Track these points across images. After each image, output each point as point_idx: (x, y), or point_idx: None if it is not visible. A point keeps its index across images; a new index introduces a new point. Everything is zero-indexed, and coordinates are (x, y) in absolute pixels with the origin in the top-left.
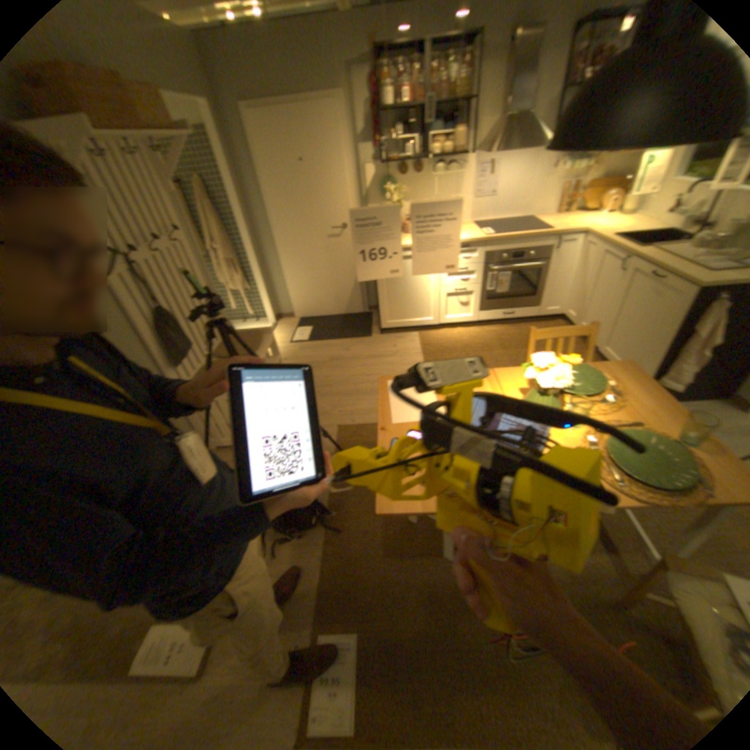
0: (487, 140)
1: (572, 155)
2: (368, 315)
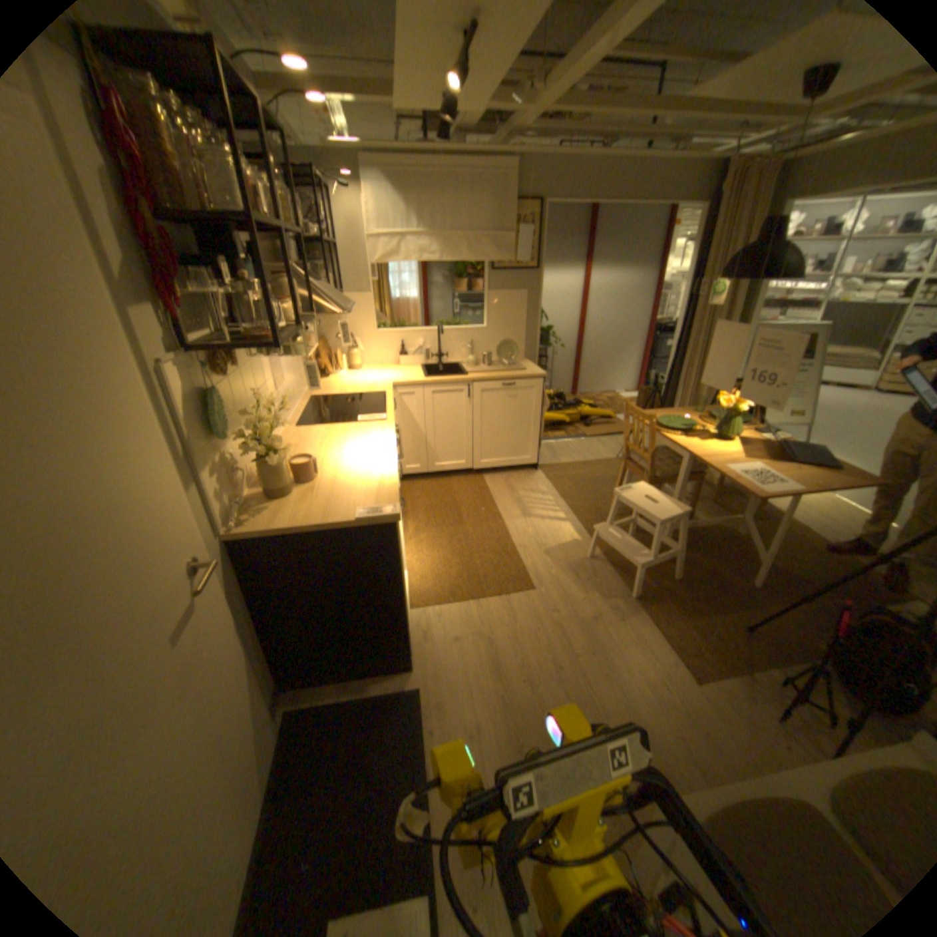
0: None
1: None
2: (296, 724)
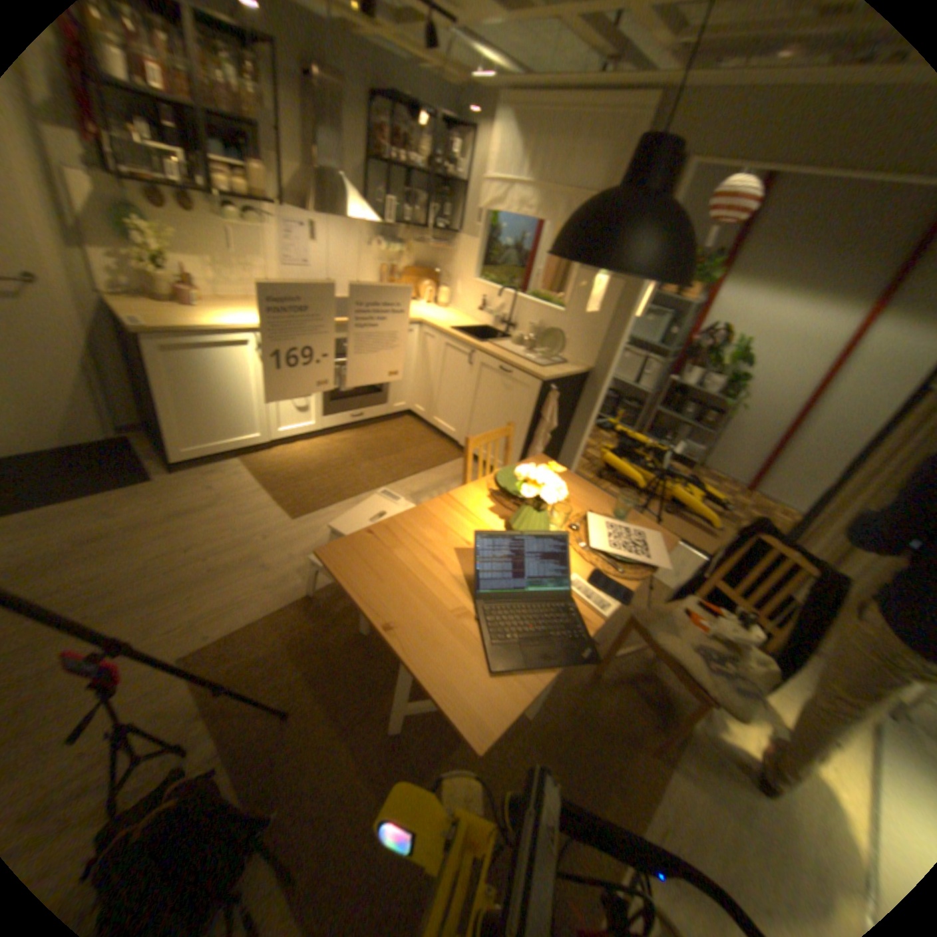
0: (289, 191)
1: (384, 235)
2: (121, 441)
